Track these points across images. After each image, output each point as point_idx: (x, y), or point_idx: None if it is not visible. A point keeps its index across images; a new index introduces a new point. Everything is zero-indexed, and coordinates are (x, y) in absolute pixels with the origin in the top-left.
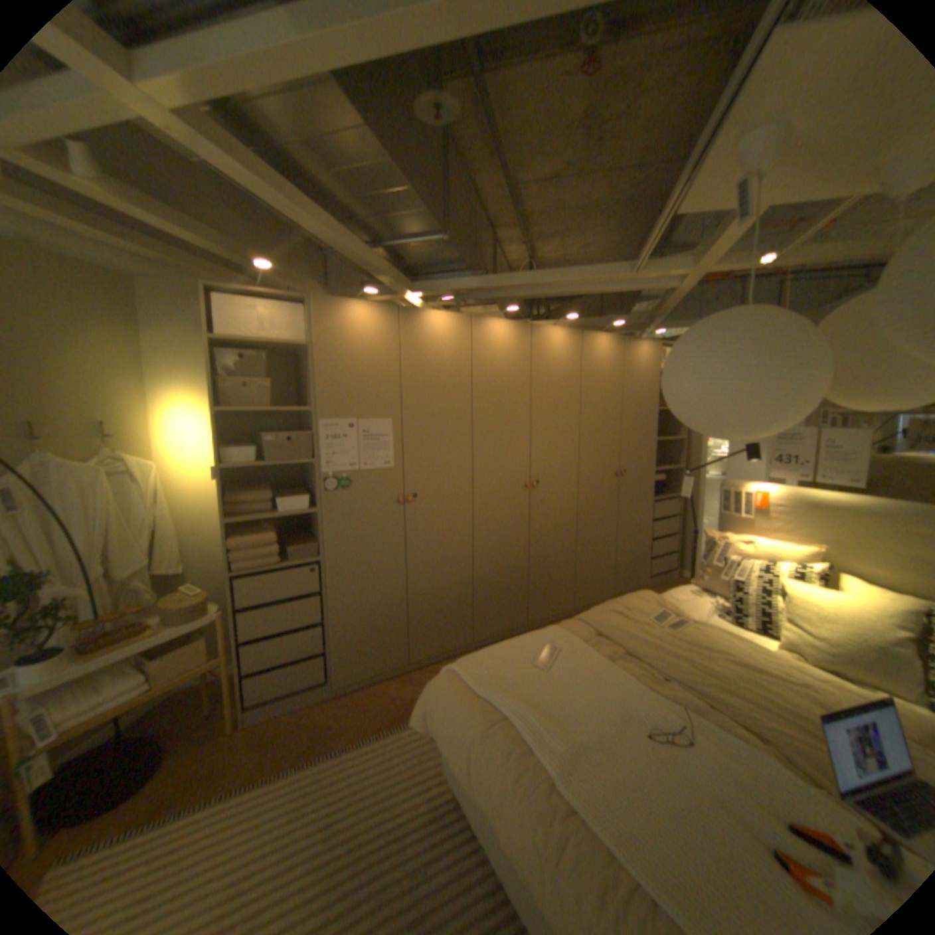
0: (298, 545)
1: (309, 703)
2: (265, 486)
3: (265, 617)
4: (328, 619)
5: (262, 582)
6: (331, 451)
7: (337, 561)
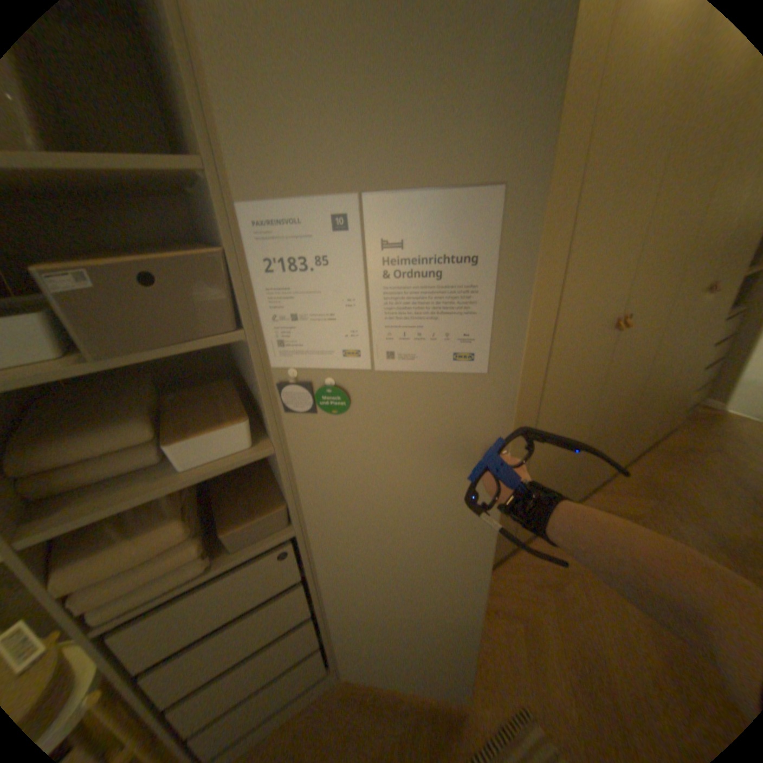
0: (243, 512)
1: (306, 702)
2: (134, 393)
3: (202, 654)
4: (322, 609)
5: (178, 612)
6: (288, 302)
7: (329, 527)
